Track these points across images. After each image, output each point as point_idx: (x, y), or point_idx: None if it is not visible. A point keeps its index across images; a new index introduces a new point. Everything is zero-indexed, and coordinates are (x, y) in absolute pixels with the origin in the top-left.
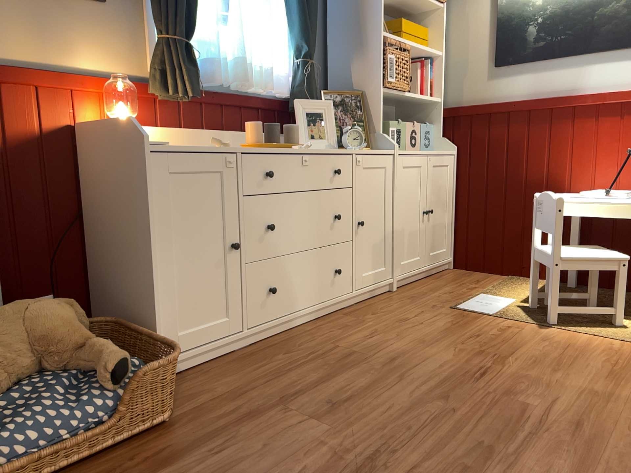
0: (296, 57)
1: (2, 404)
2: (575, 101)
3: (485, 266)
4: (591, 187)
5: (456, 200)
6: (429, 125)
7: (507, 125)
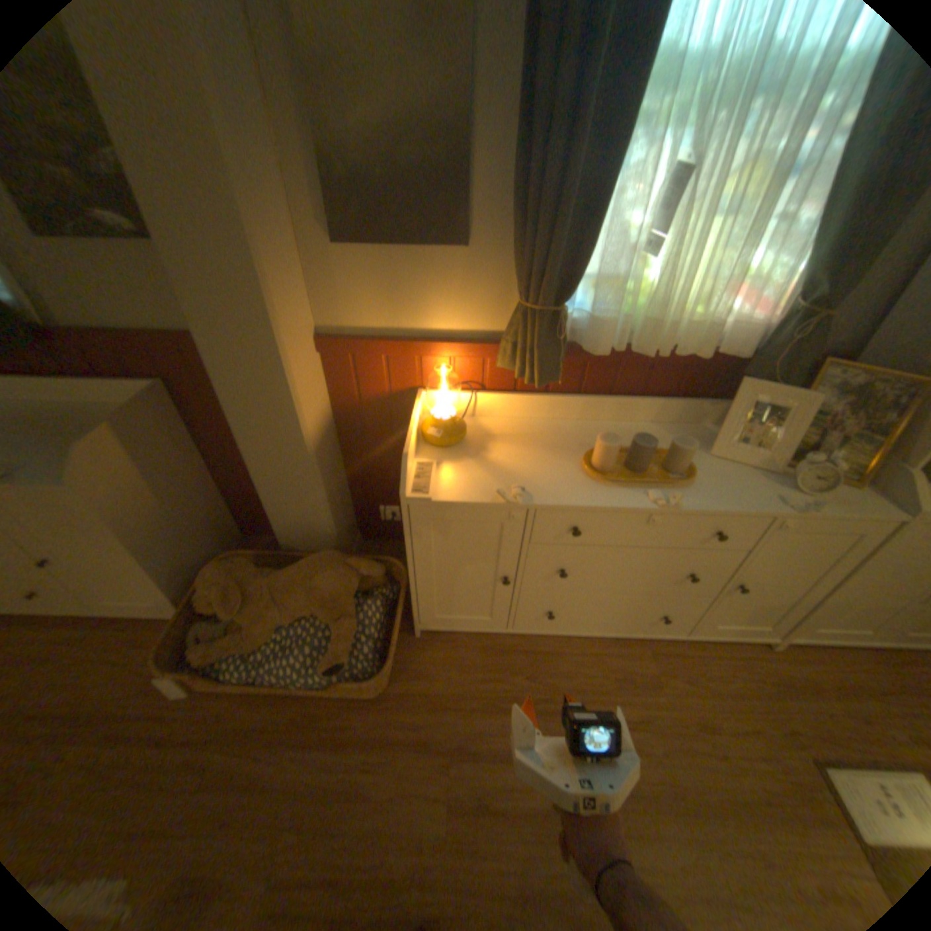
0: (803, 293)
1: (285, 634)
2: None
3: None
4: None
5: None
6: None
7: None
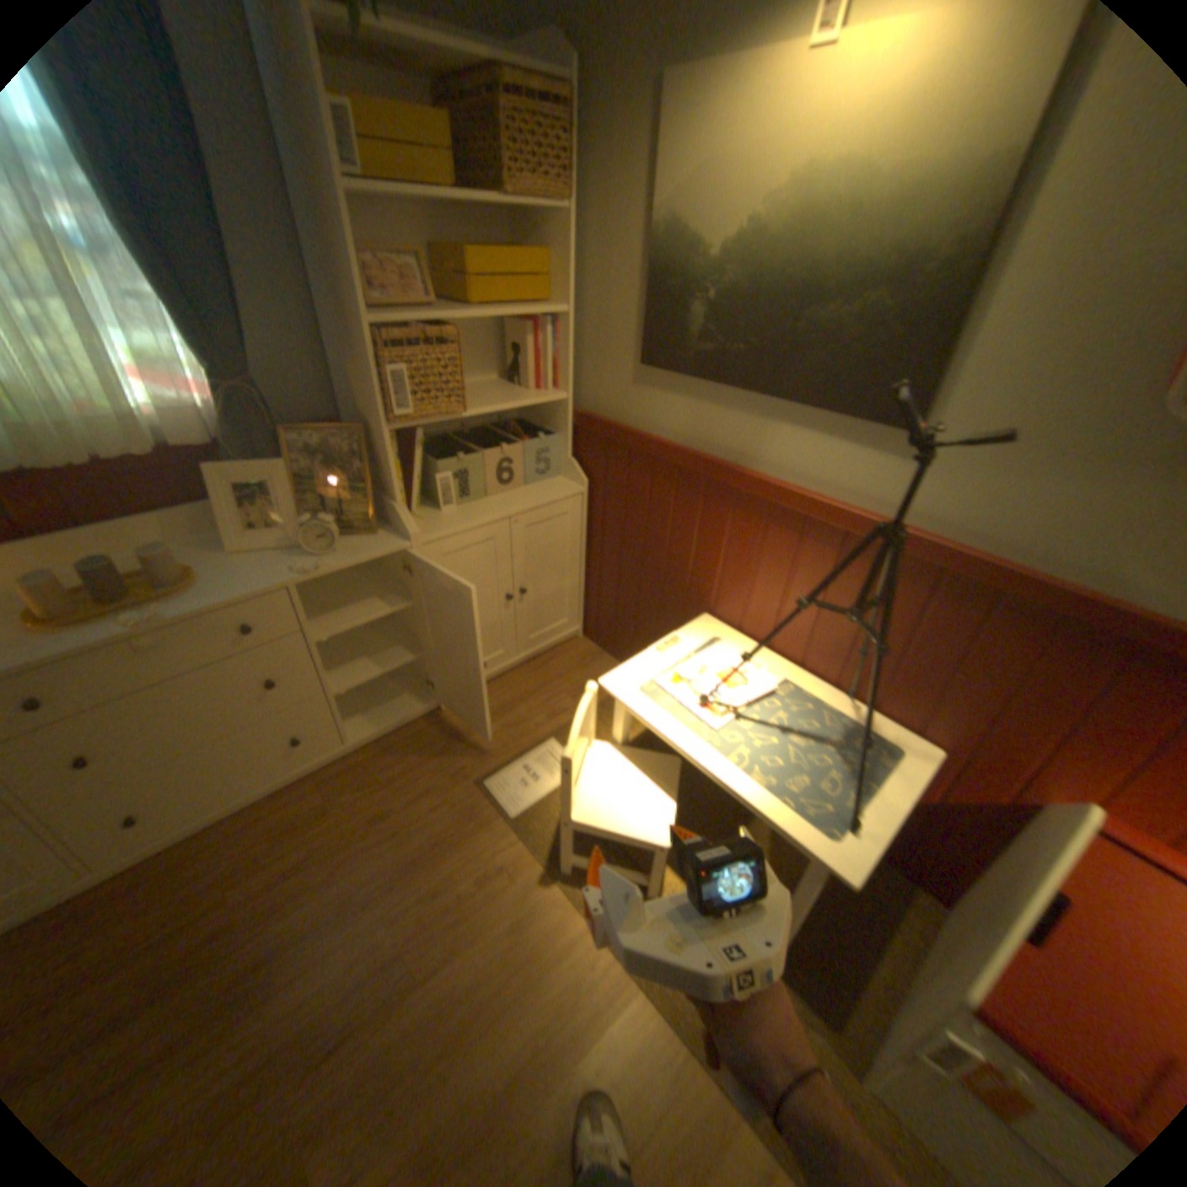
0: (203, 370)
1: None
2: (740, 482)
3: (614, 653)
4: (742, 623)
5: (587, 557)
6: (553, 434)
7: (650, 476)
